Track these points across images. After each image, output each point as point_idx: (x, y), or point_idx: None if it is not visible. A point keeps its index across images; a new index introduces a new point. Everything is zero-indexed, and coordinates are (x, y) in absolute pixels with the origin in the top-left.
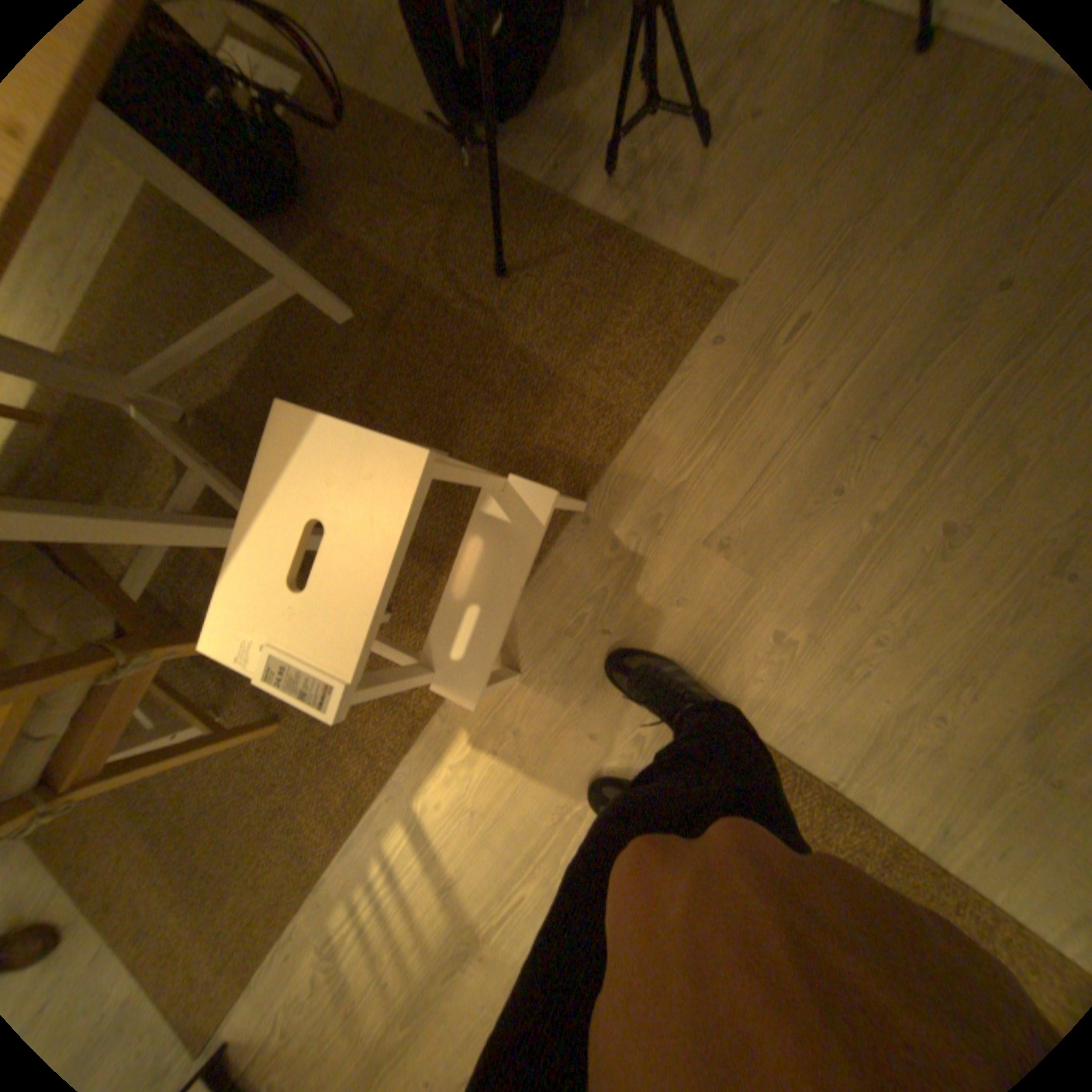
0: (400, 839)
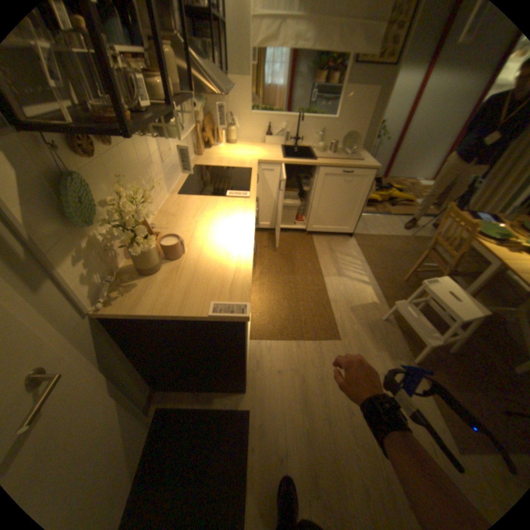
0: (365, 277)
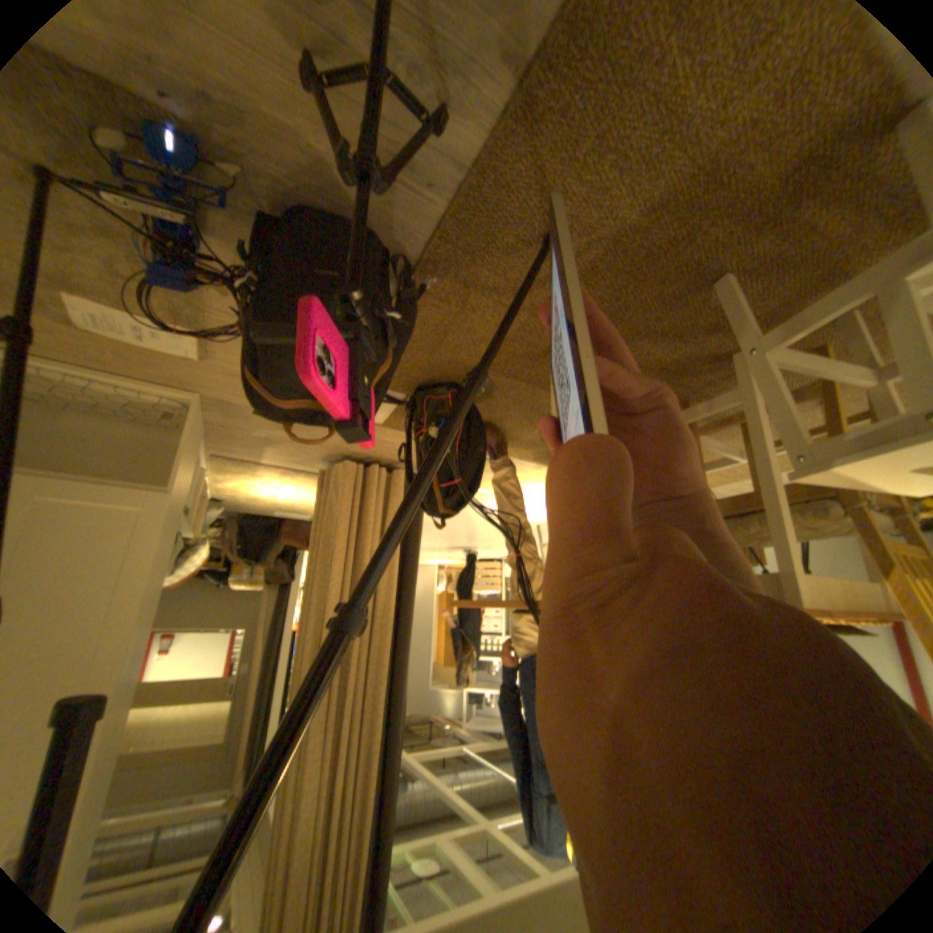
0: None
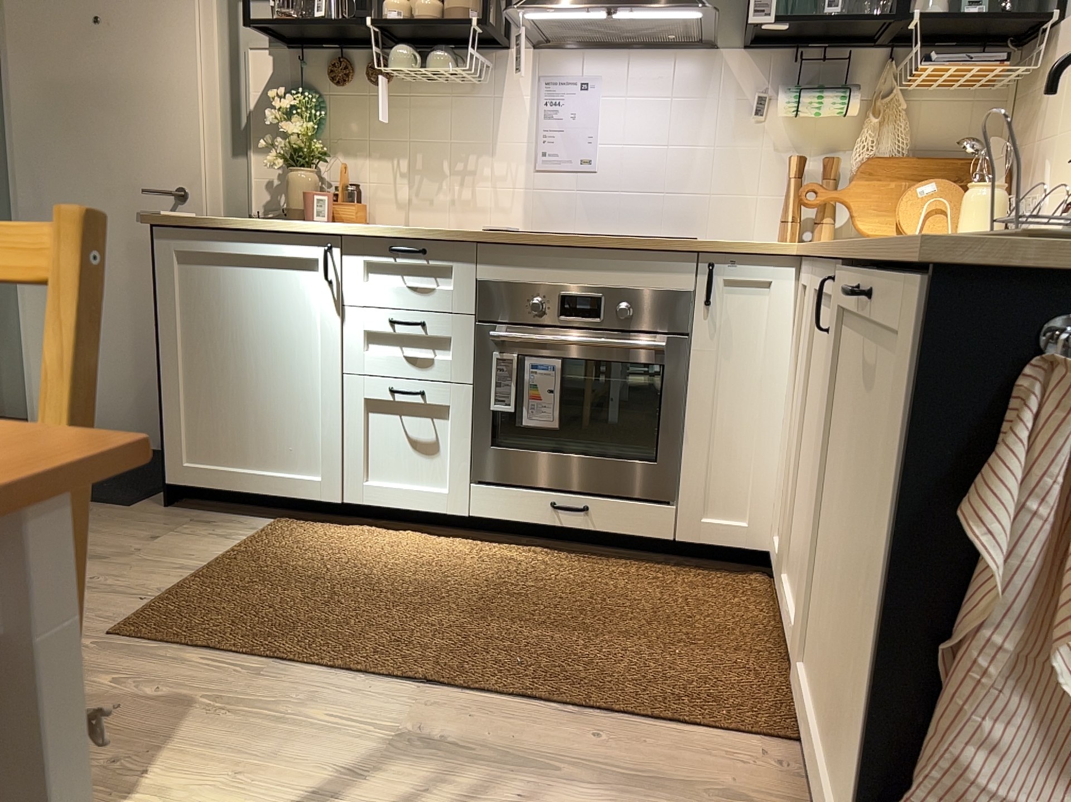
0: None
